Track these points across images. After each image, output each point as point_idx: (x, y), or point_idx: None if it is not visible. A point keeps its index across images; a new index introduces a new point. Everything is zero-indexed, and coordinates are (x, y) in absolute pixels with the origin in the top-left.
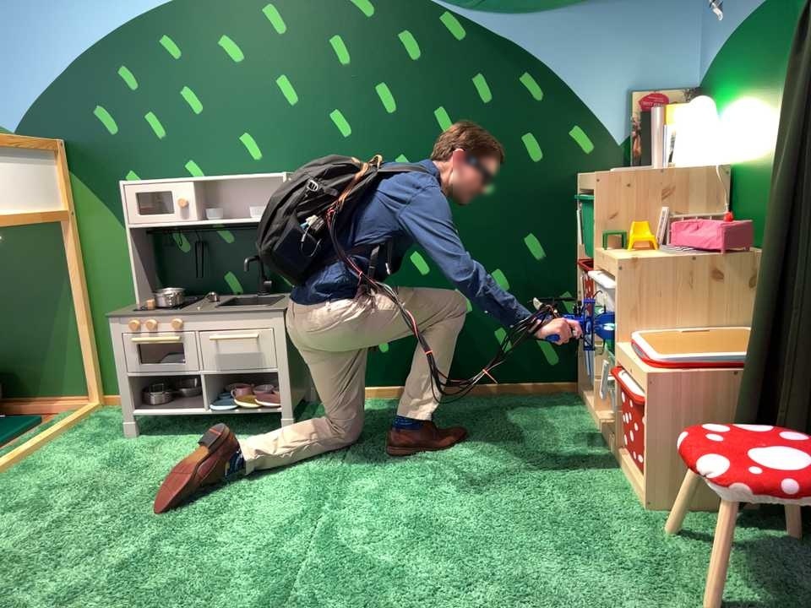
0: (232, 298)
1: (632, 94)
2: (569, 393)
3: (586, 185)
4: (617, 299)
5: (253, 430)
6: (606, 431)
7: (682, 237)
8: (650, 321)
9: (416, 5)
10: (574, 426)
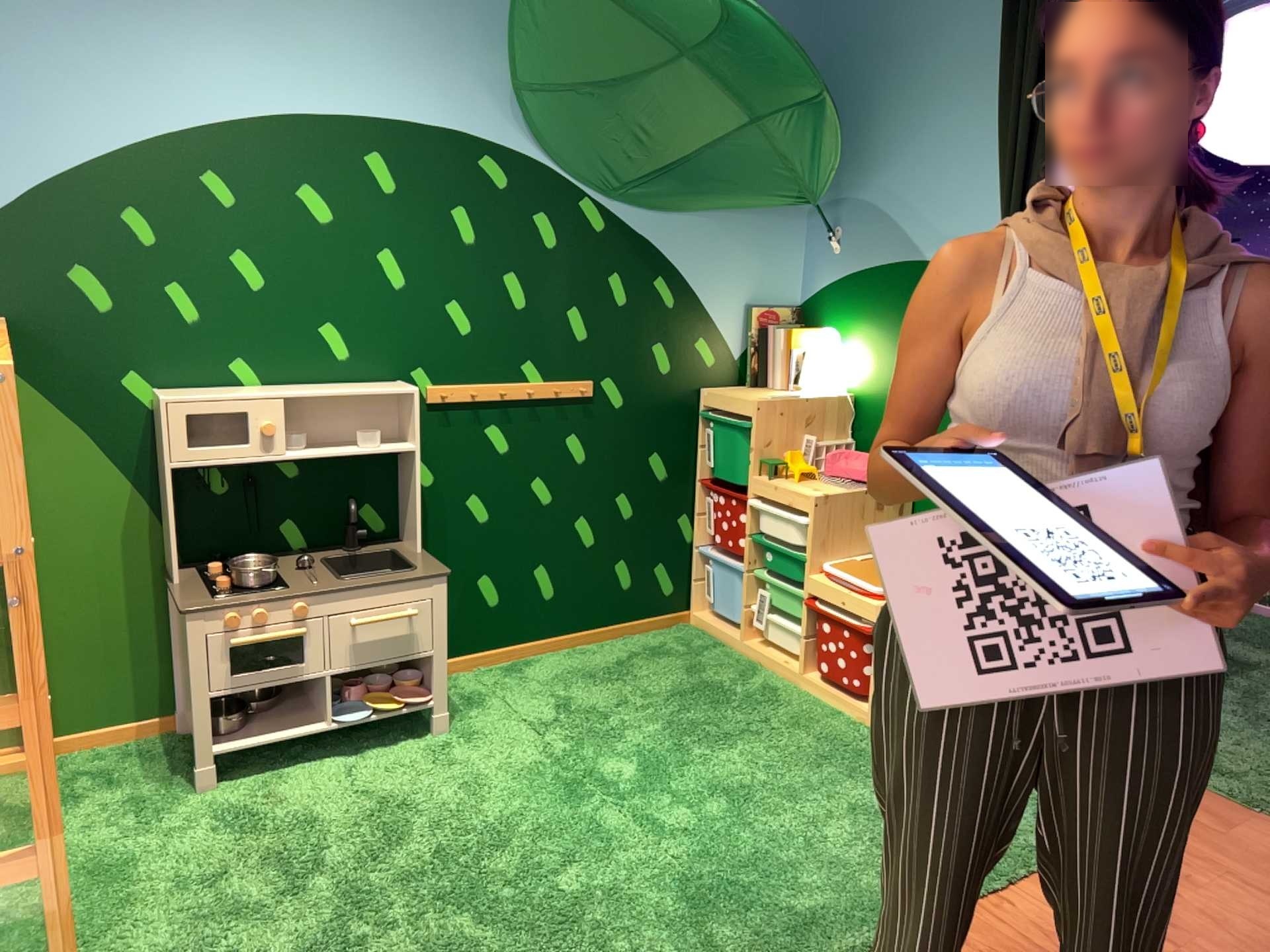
0: (326, 557)
1: (750, 312)
2: (682, 622)
3: (726, 407)
4: (791, 530)
5: (384, 732)
6: (770, 657)
7: (834, 468)
8: (828, 550)
9: (556, 191)
10: (724, 657)
